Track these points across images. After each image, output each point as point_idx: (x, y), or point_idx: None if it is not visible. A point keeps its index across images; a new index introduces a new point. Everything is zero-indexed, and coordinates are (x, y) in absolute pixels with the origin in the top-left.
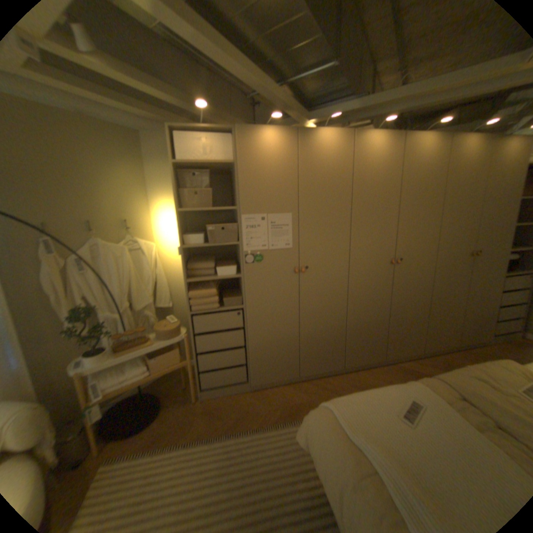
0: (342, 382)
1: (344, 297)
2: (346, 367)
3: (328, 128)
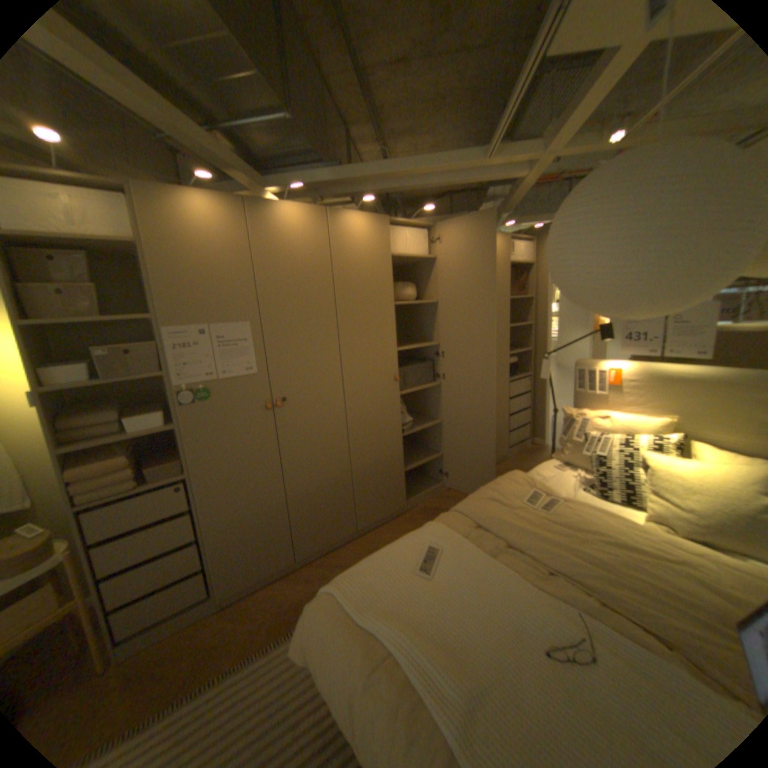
0: (355, 551)
1: (343, 433)
2: (358, 528)
3: (289, 203)
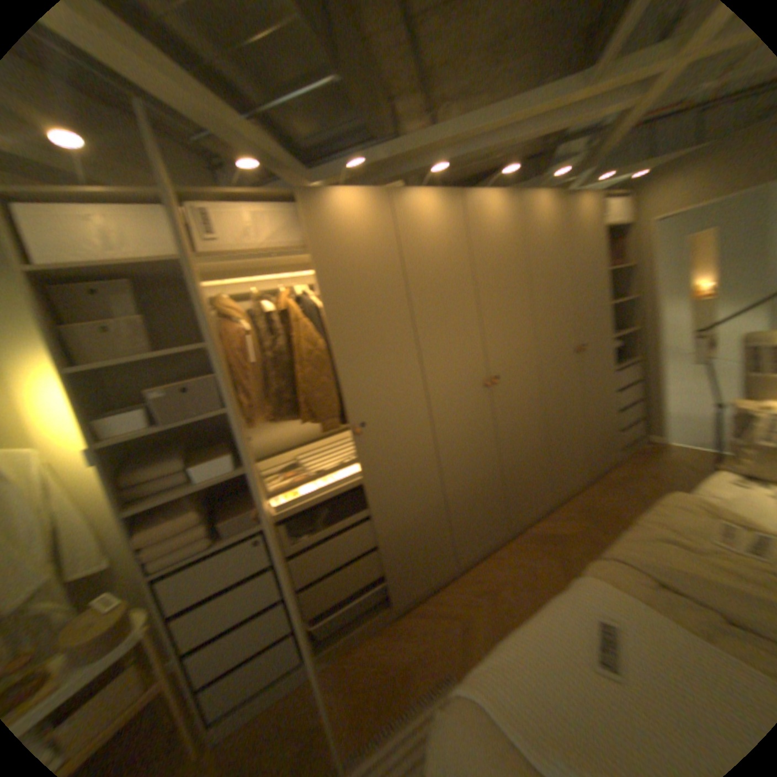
0: (461, 594)
1: (434, 456)
2: (461, 566)
3: (348, 188)
